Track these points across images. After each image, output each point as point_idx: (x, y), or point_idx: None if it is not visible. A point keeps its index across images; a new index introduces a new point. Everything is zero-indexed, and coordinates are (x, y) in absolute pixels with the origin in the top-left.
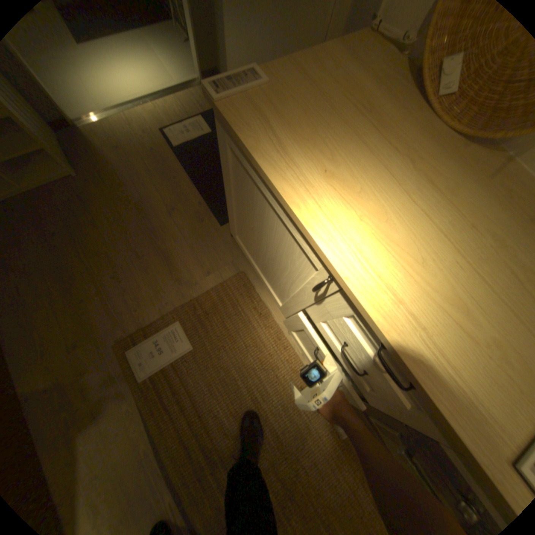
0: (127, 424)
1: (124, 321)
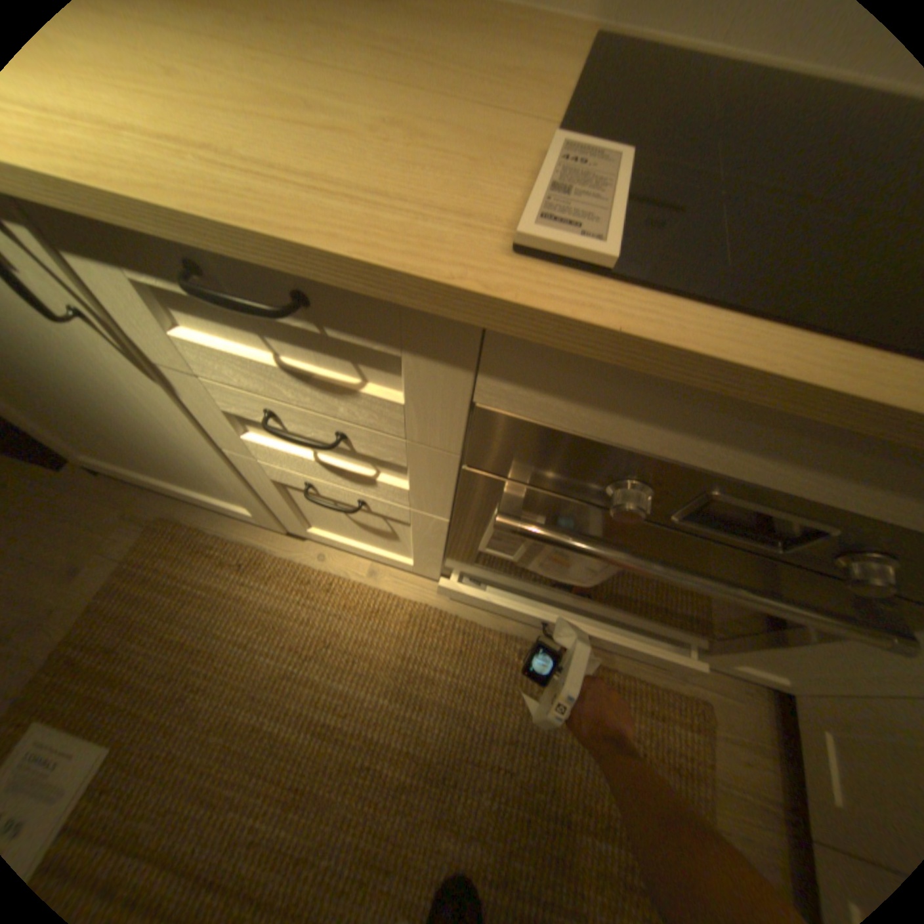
0: None
1: None
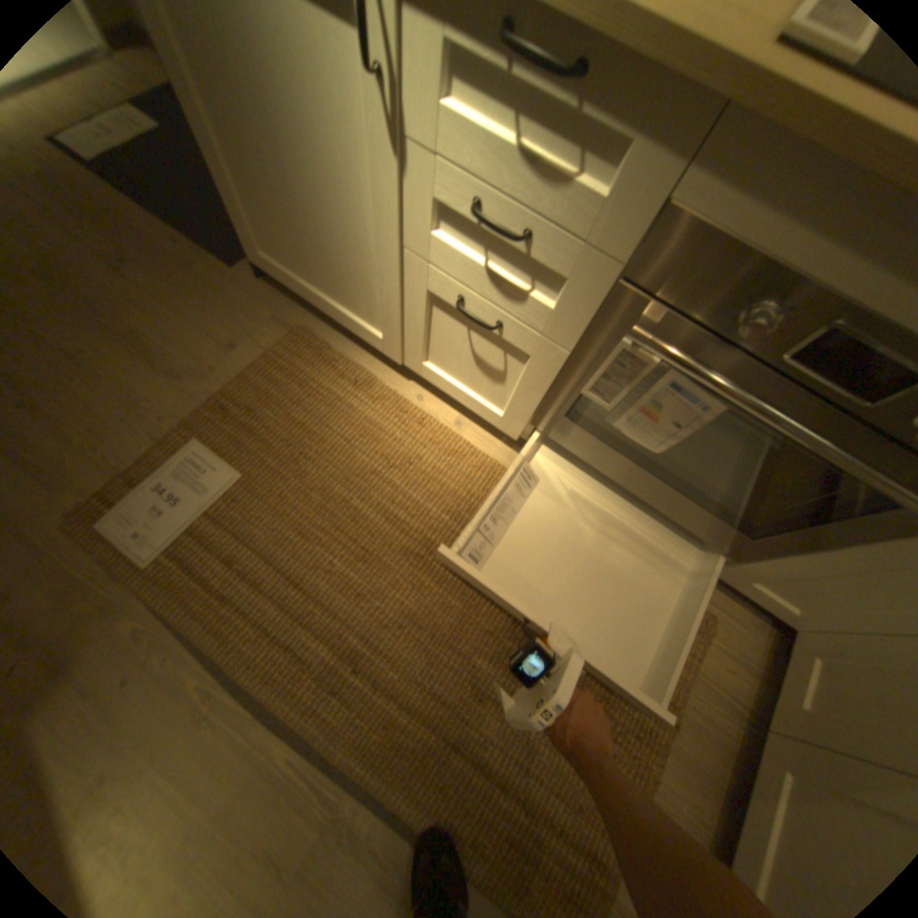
0: (143, 650)
1: (76, 469)
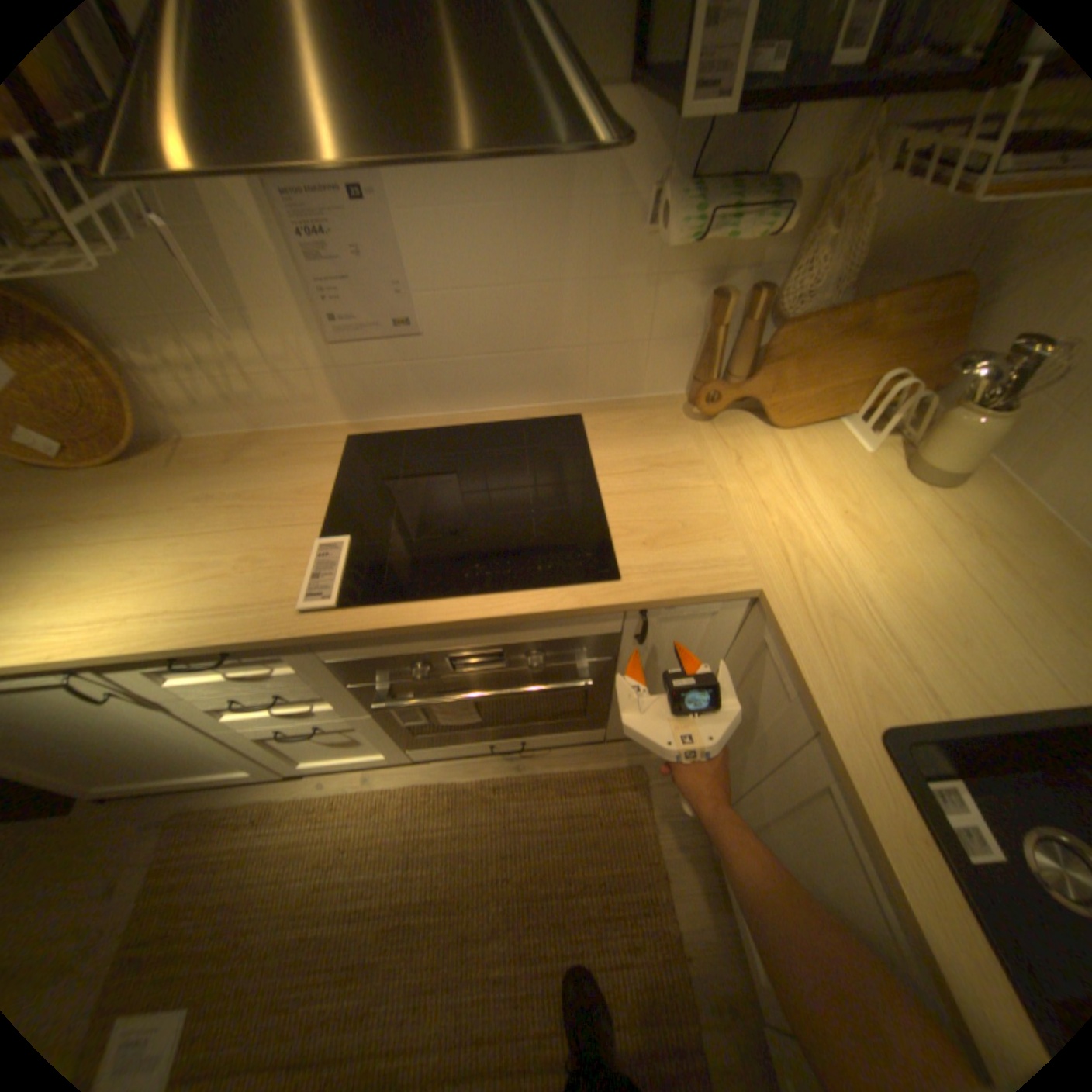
0: None
1: None
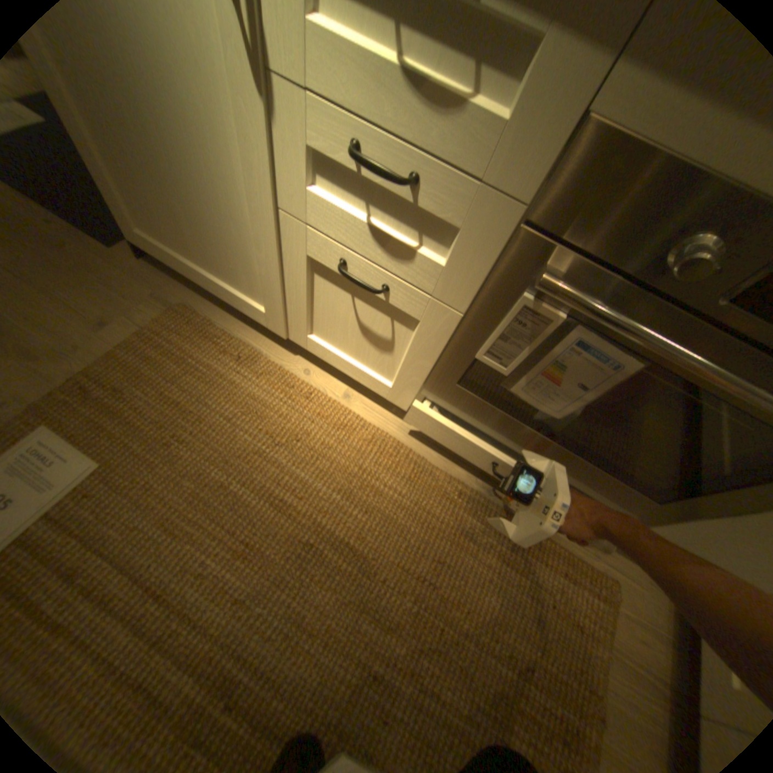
0: None
1: None
